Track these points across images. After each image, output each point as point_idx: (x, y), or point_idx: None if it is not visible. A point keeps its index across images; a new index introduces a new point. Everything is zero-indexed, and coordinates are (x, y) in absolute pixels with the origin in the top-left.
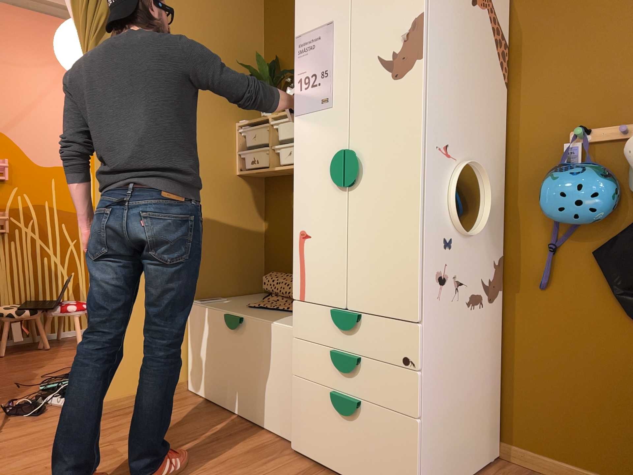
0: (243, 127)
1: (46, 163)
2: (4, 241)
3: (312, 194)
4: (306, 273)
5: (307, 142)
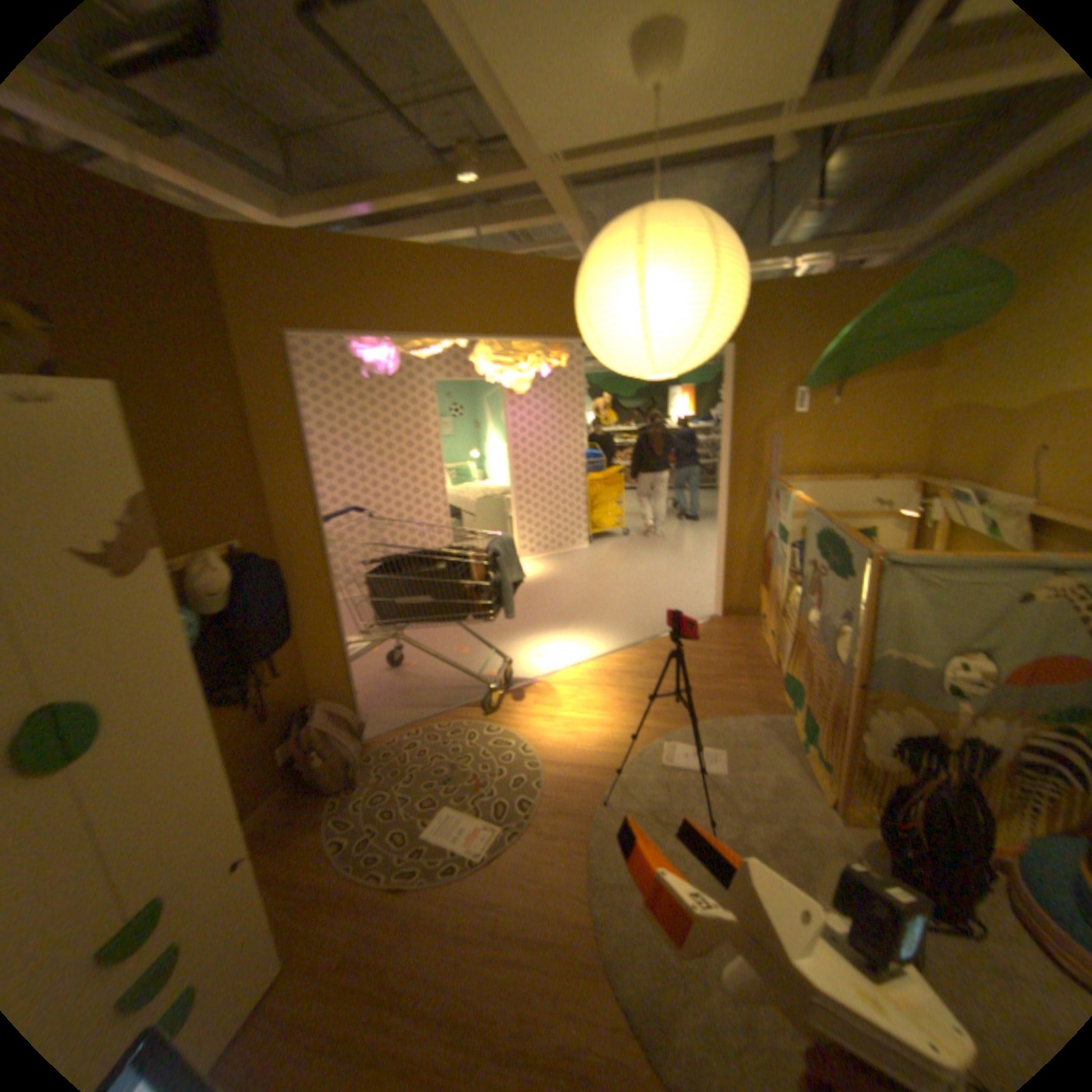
0: None
1: None
2: None
3: None
4: None
5: None
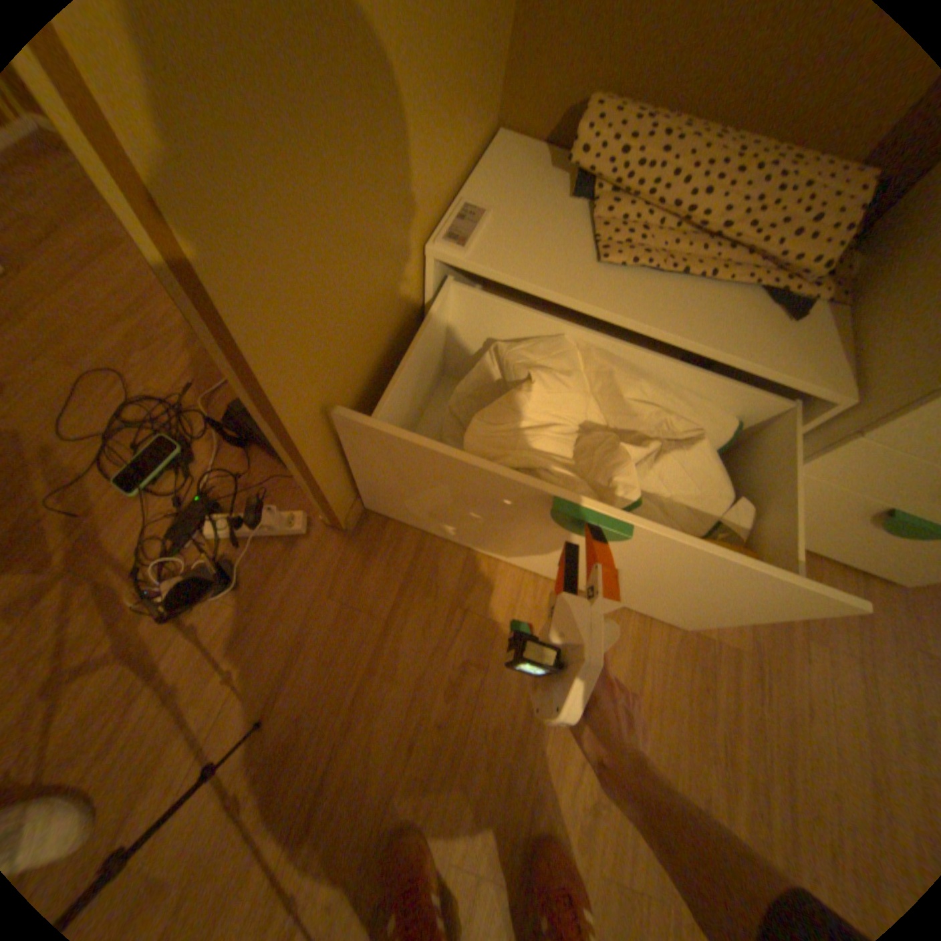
0: None
1: None
2: None
3: None
4: None
5: None
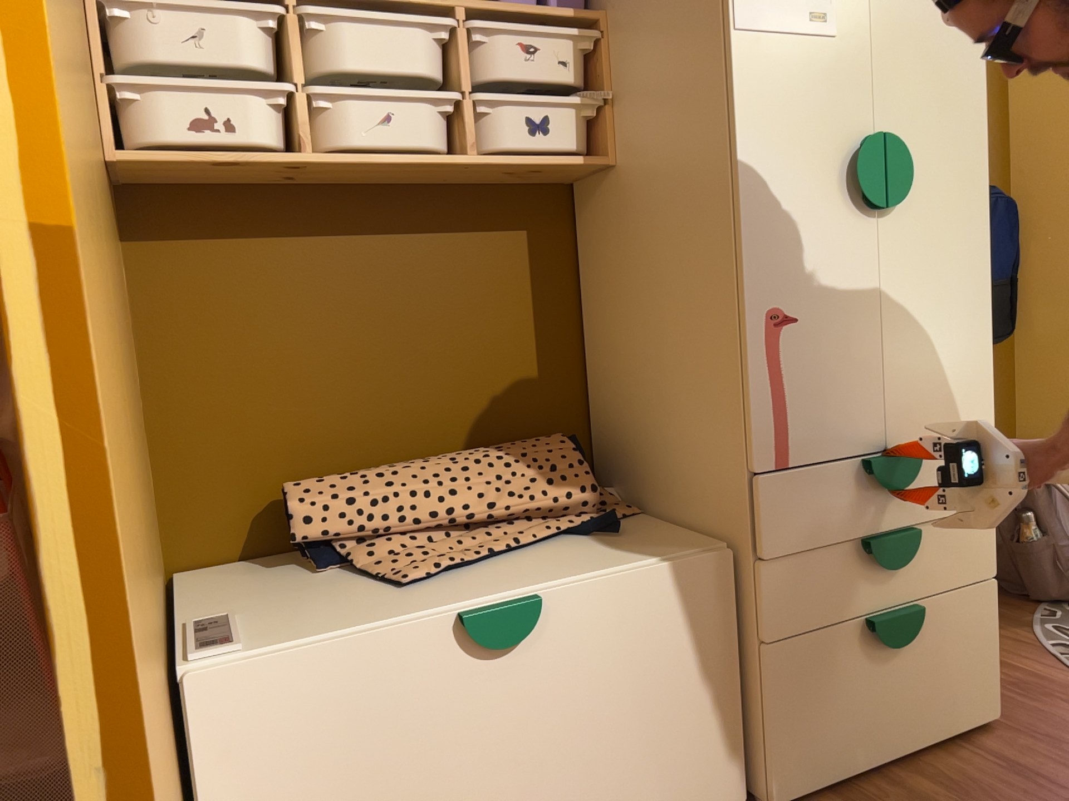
0: None
1: None
2: None
3: (796, 225)
4: (791, 402)
5: (774, 103)
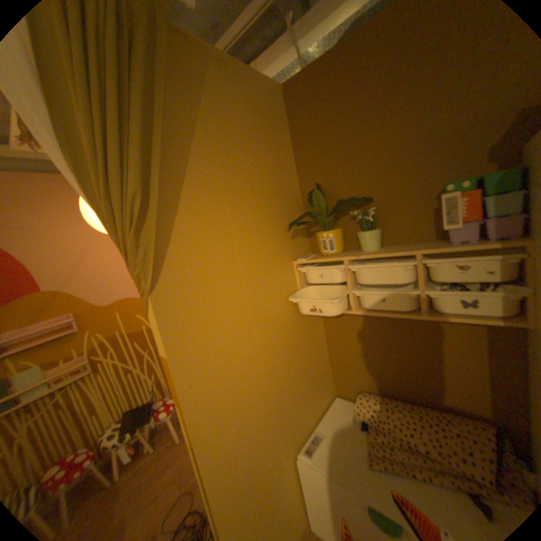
0: (306, 267)
1: (104, 302)
2: (88, 379)
3: None
4: None
5: None
